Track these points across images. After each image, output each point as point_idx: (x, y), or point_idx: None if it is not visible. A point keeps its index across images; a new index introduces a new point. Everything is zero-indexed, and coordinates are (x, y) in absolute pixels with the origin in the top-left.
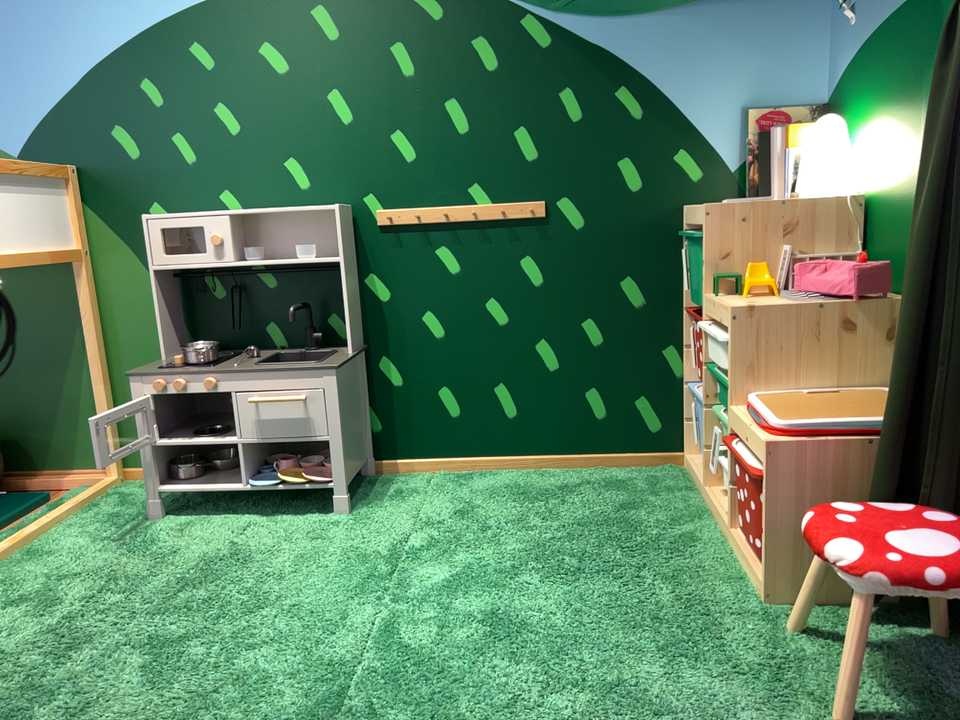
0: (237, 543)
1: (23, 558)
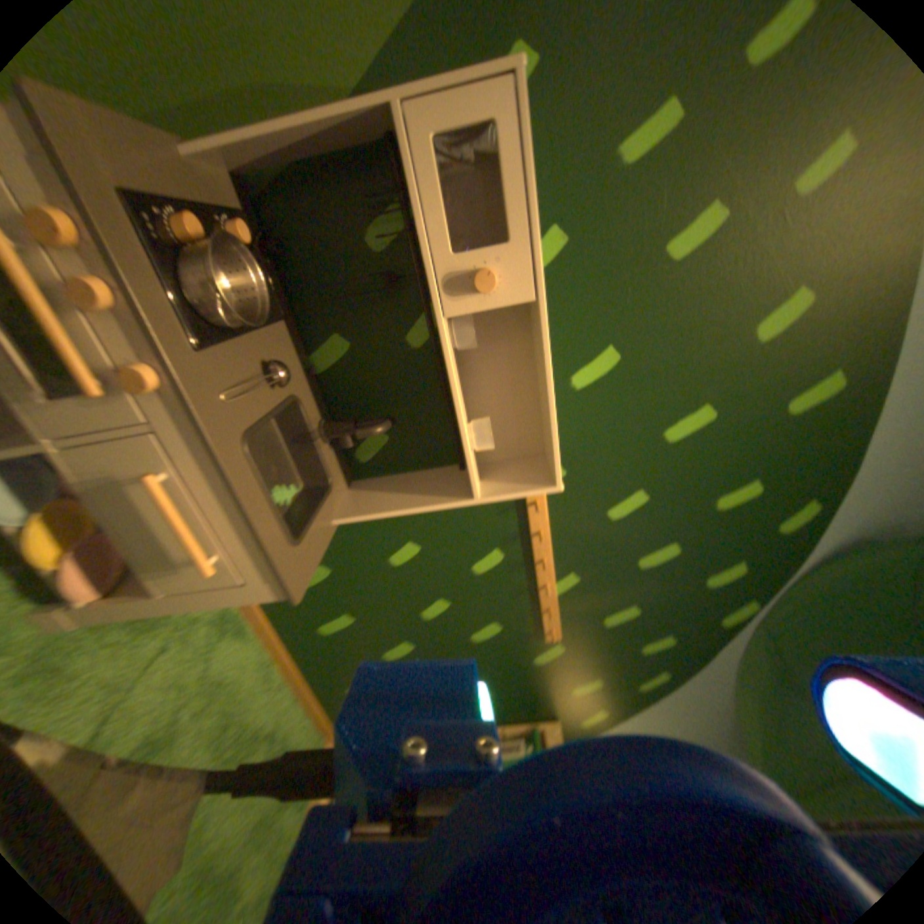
0: None
1: None
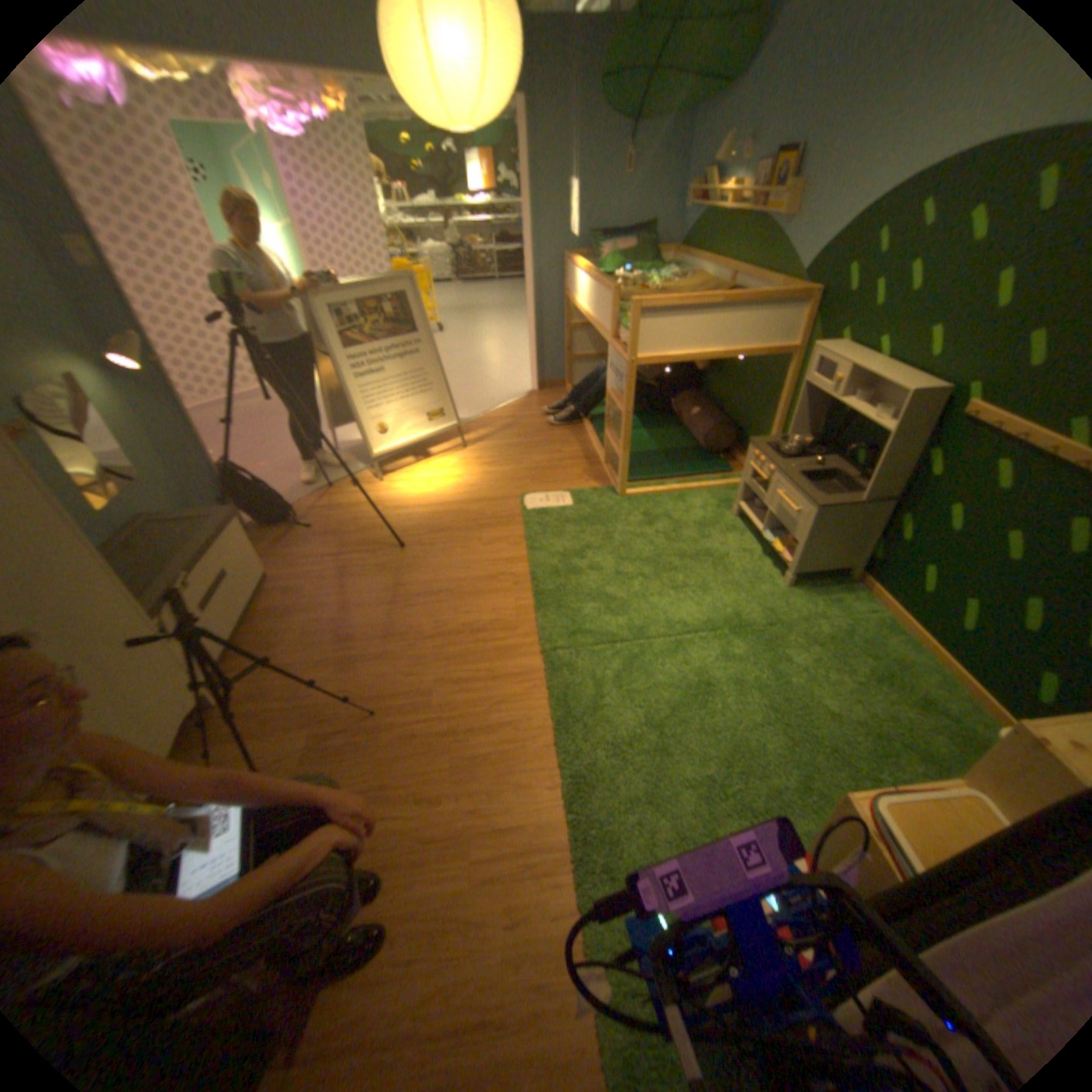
0: (729, 557)
1: (676, 499)
